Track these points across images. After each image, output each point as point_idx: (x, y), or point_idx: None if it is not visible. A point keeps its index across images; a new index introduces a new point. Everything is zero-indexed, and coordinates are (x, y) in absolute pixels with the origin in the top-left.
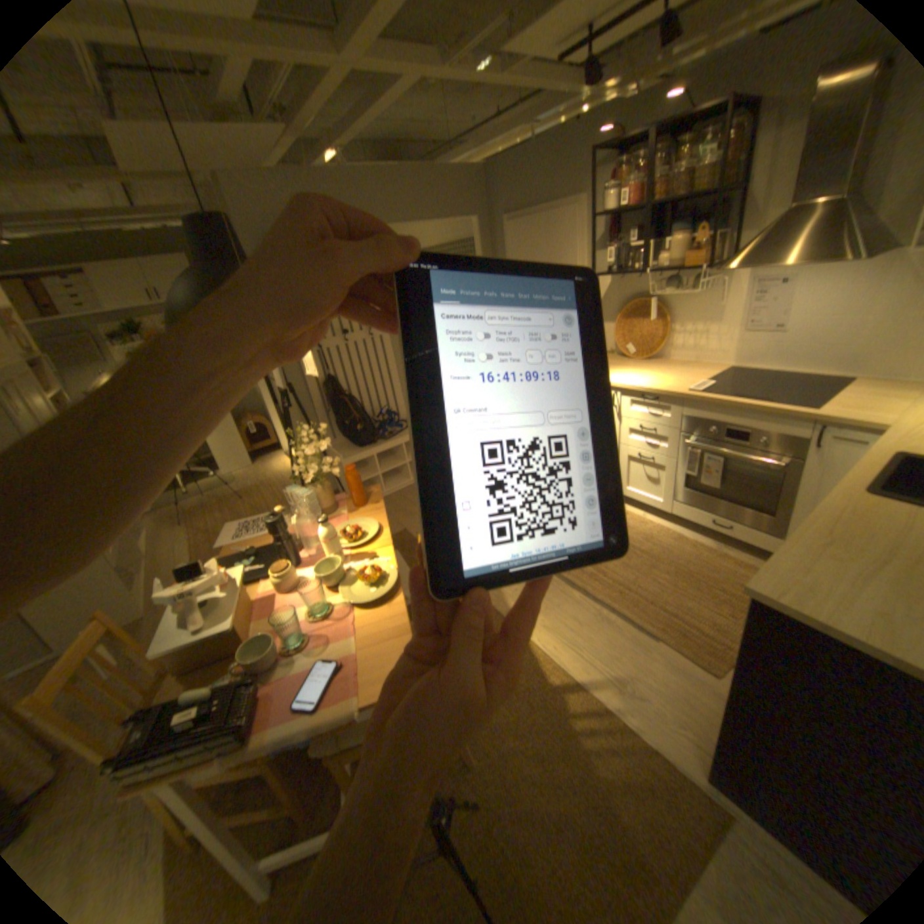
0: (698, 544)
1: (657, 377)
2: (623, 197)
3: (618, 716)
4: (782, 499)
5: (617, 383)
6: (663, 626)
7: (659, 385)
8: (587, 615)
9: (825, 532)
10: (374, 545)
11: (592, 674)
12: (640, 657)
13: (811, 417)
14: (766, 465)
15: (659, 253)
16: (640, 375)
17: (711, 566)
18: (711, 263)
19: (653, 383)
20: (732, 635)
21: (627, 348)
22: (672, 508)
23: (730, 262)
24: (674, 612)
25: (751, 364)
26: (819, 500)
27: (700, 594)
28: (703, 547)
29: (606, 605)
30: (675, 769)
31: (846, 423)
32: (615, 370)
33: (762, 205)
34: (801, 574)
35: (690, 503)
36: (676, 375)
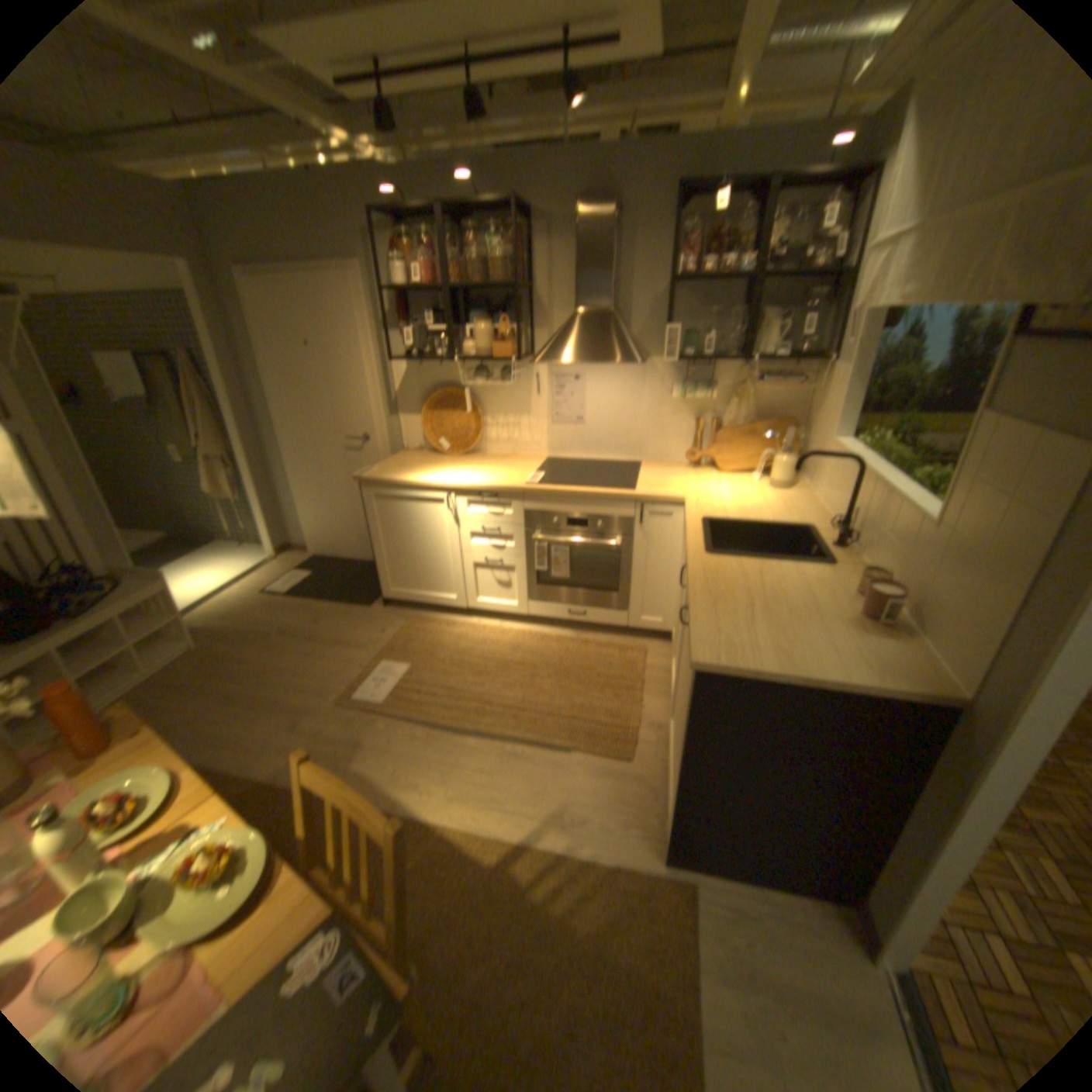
0: (560, 636)
1: (486, 472)
2: (408, 272)
3: (569, 854)
4: (620, 573)
5: (450, 482)
6: (567, 732)
7: (495, 481)
8: (492, 759)
9: (704, 594)
10: (177, 808)
11: (525, 824)
12: (561, 777)
13: (632, 497)
14: (603, 546)
15: (461, 339)
16: (468, 471)
17: (579, 655)
18: (512, 355)
19: (488, 479)
20: (622, 713)
21: (440, 442)
22: (528, 607)
23: (529, 355)
24: (570, 714)
25: (562, 454)
26: (646, 568)
27: (583, 686)
28: (566, 638)
29: (507, 737)
30: (637, 873)
31: (656, 499)
32: (438, 468)
33: (548, 305)
34: (715, 635)
35: (544, 598)
36: (504, 469)
